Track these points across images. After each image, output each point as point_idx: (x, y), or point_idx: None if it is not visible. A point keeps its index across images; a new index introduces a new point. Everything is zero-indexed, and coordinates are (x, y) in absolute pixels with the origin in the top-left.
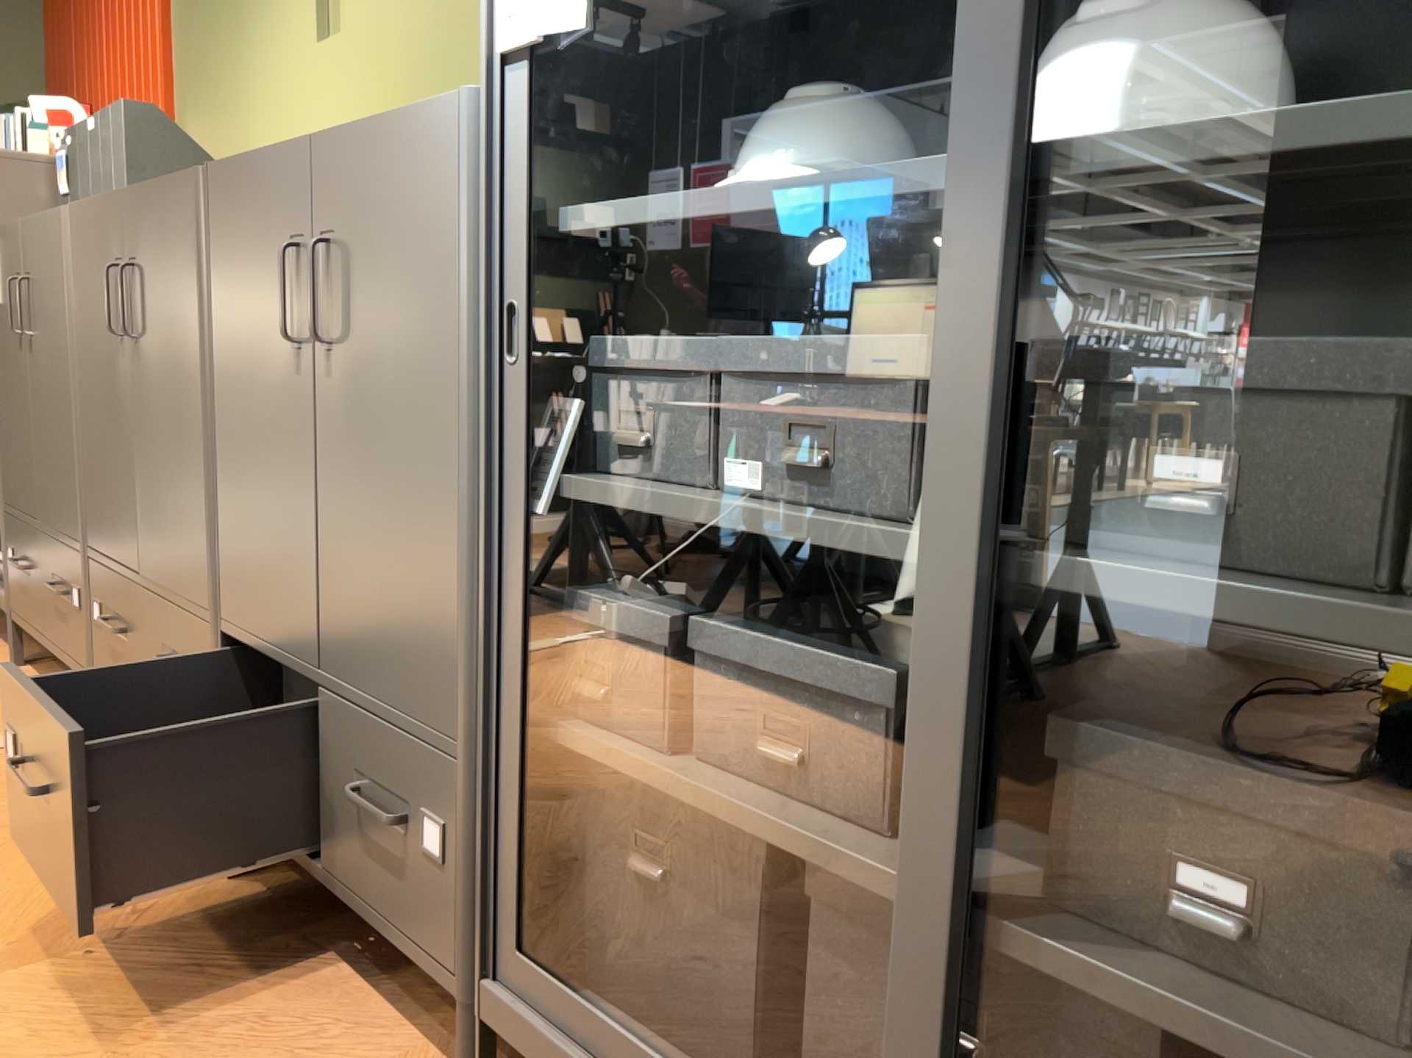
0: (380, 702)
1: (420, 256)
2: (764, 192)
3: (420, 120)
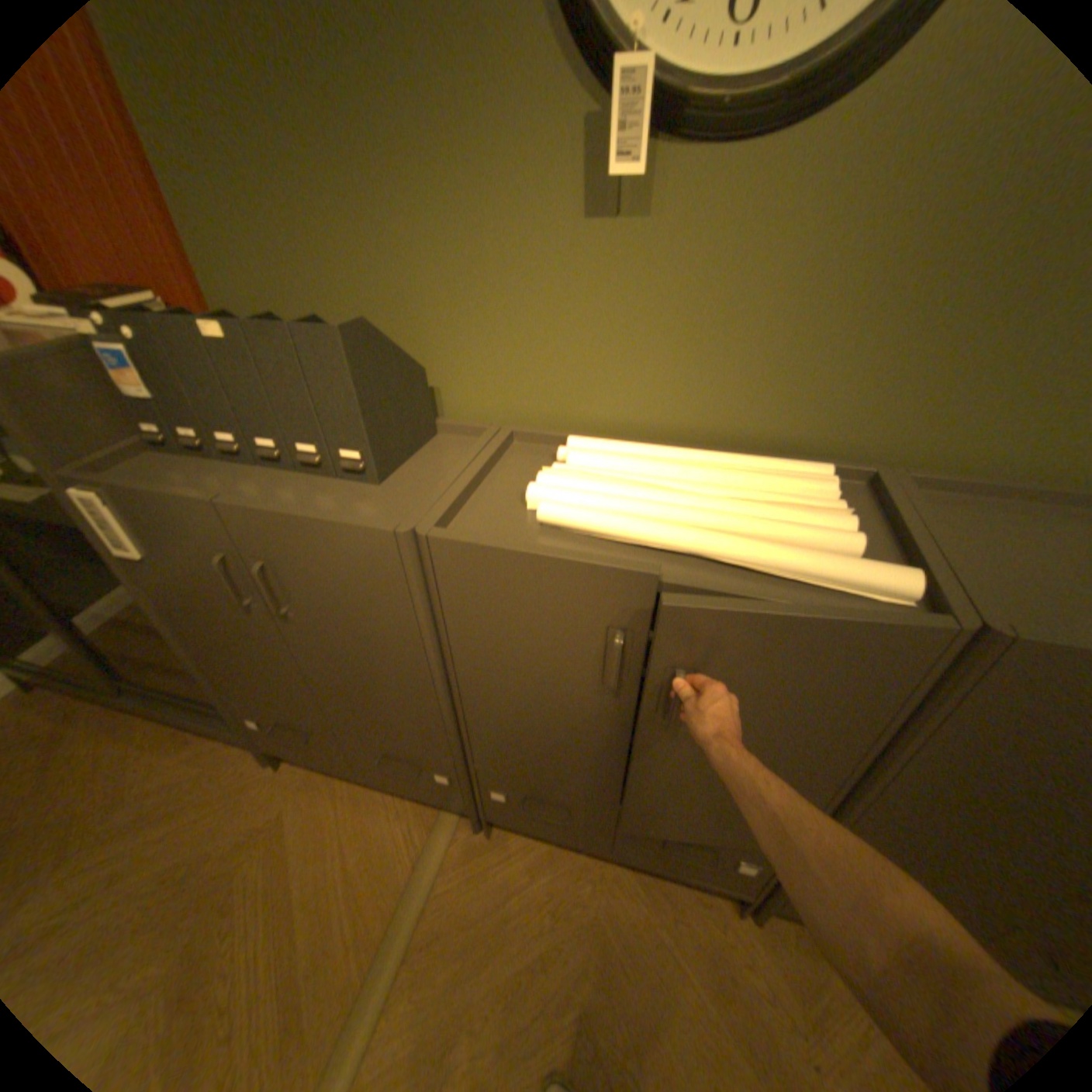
0: None
1: None
2: None
3: None
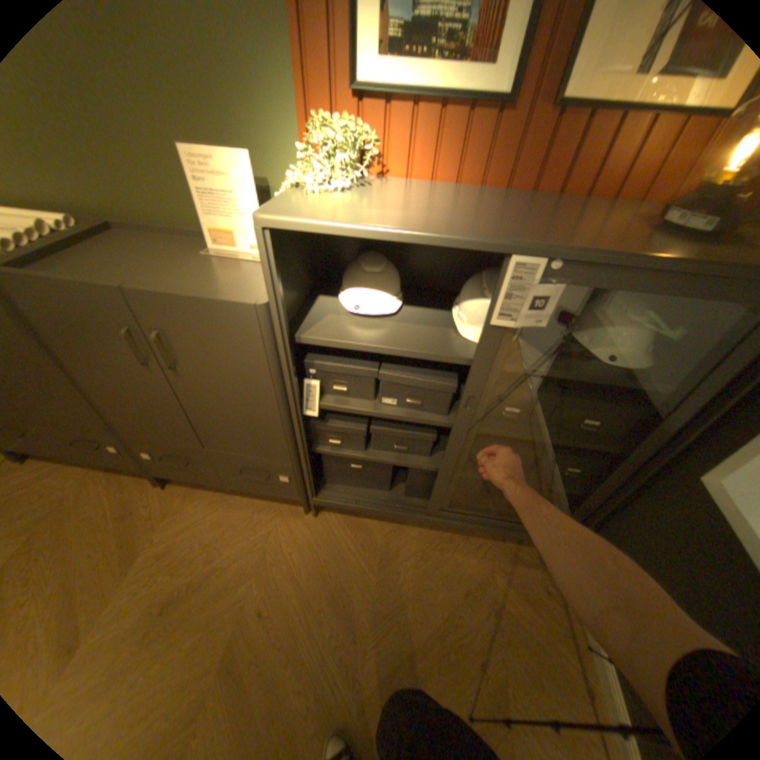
0: (246, 455)
1: (238, 352)
2: (404, 354)
3: (225, 308)
